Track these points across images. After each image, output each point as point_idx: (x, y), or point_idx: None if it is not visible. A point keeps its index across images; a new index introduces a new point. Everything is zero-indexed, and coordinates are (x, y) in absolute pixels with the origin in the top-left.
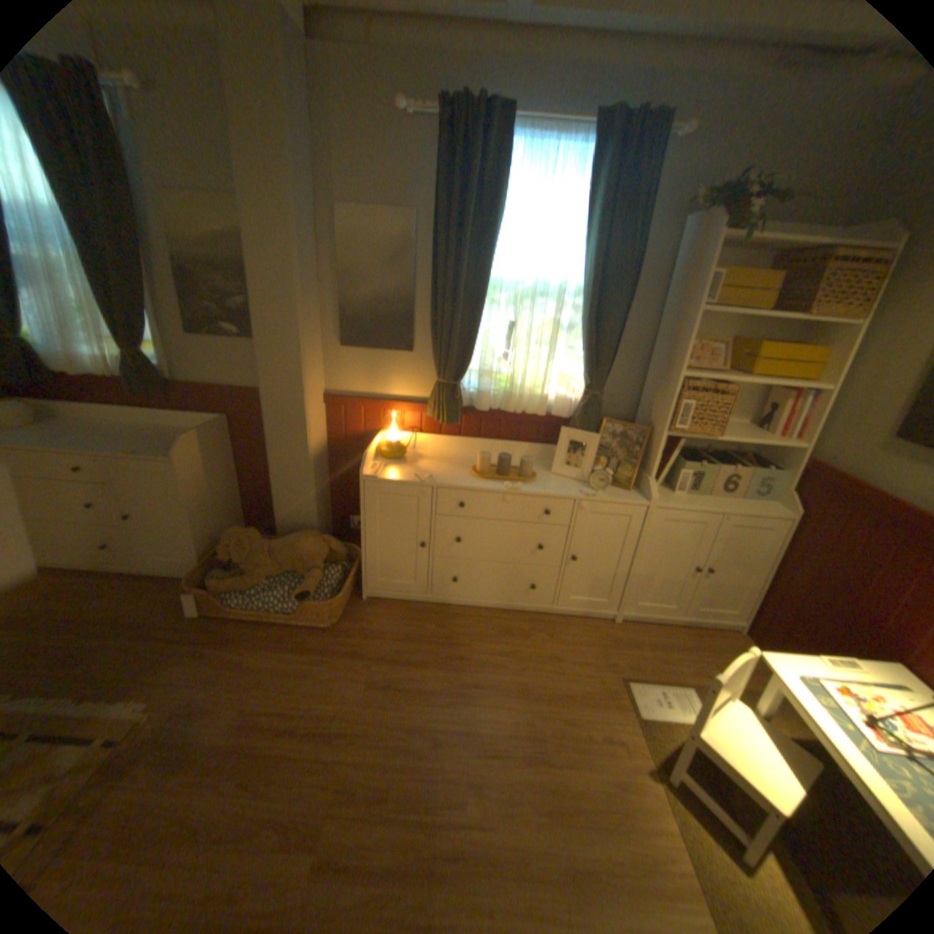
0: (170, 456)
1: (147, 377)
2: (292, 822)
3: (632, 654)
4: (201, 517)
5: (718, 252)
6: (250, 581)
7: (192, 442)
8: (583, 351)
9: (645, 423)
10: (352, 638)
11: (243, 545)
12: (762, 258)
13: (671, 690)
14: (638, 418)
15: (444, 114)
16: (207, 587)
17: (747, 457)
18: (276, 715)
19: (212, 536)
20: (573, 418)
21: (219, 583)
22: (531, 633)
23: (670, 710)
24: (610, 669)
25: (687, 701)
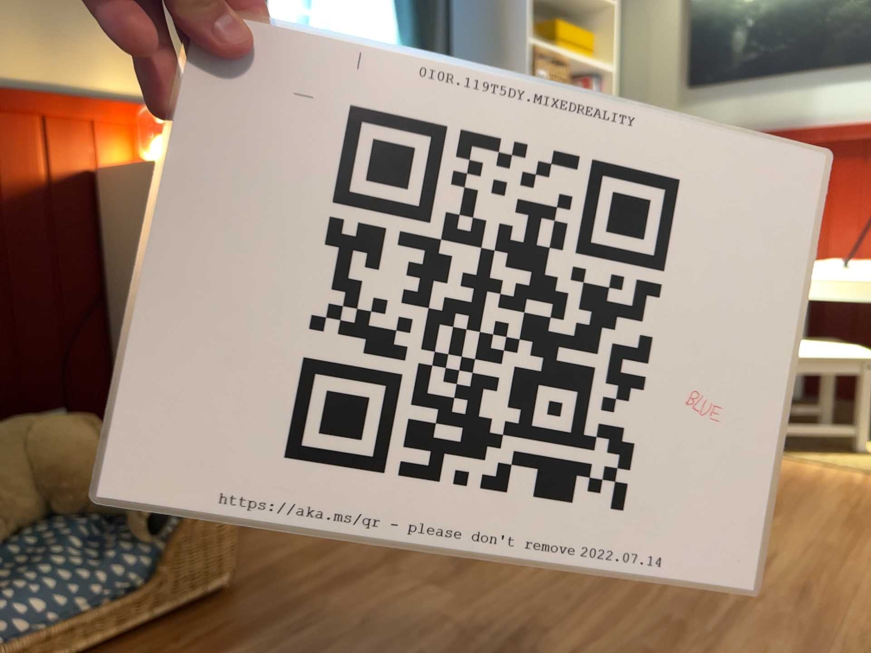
0: None
1: None
2: None
3: None
4: None
5: None
6: None
7: None
8: (405, 17)
9: None
10: (293, 571)
11: None
12: None
13: None
14: None
15: None
16: None
17: None
18: None
19: None
20: None
21: None
22: None
23: None
24: None
25: None
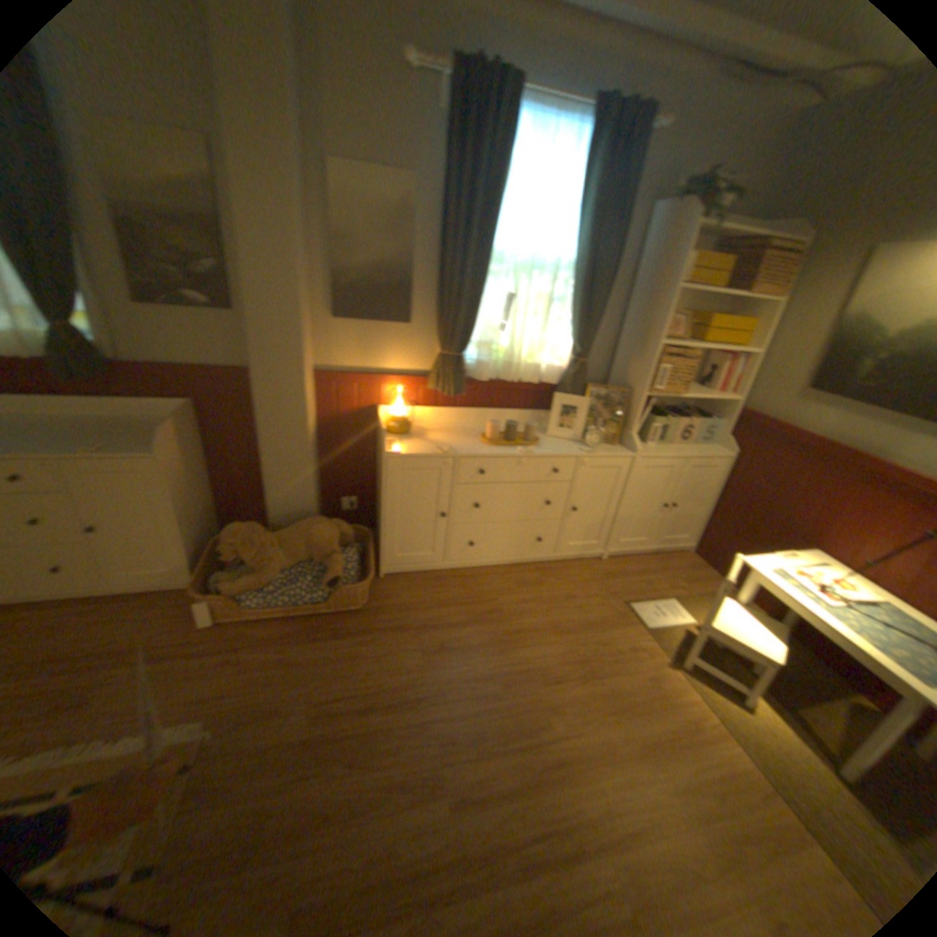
0: (151, 449)
1: (89, 356)
2: (414, 780)
3: (623, 582)
4: (188, 517)
5: (695, 238)
6: (266, 577)
7: (165, 432)
8: (575, 322)
9: (621, 386)
10: (388, 614)
11: (252, 540)
12: (708, 244)
13: (659, 603)
14: (612, 382)
15: (453, 74)
16: (218, 590)
17: (691, 410)
18: (349, 697)
19: (197, 537)
20: (561, 384)
21: (232, 584)
22: (541, 580)
23: (665, 618)
24: (612, 597)
25: (673, 609)
